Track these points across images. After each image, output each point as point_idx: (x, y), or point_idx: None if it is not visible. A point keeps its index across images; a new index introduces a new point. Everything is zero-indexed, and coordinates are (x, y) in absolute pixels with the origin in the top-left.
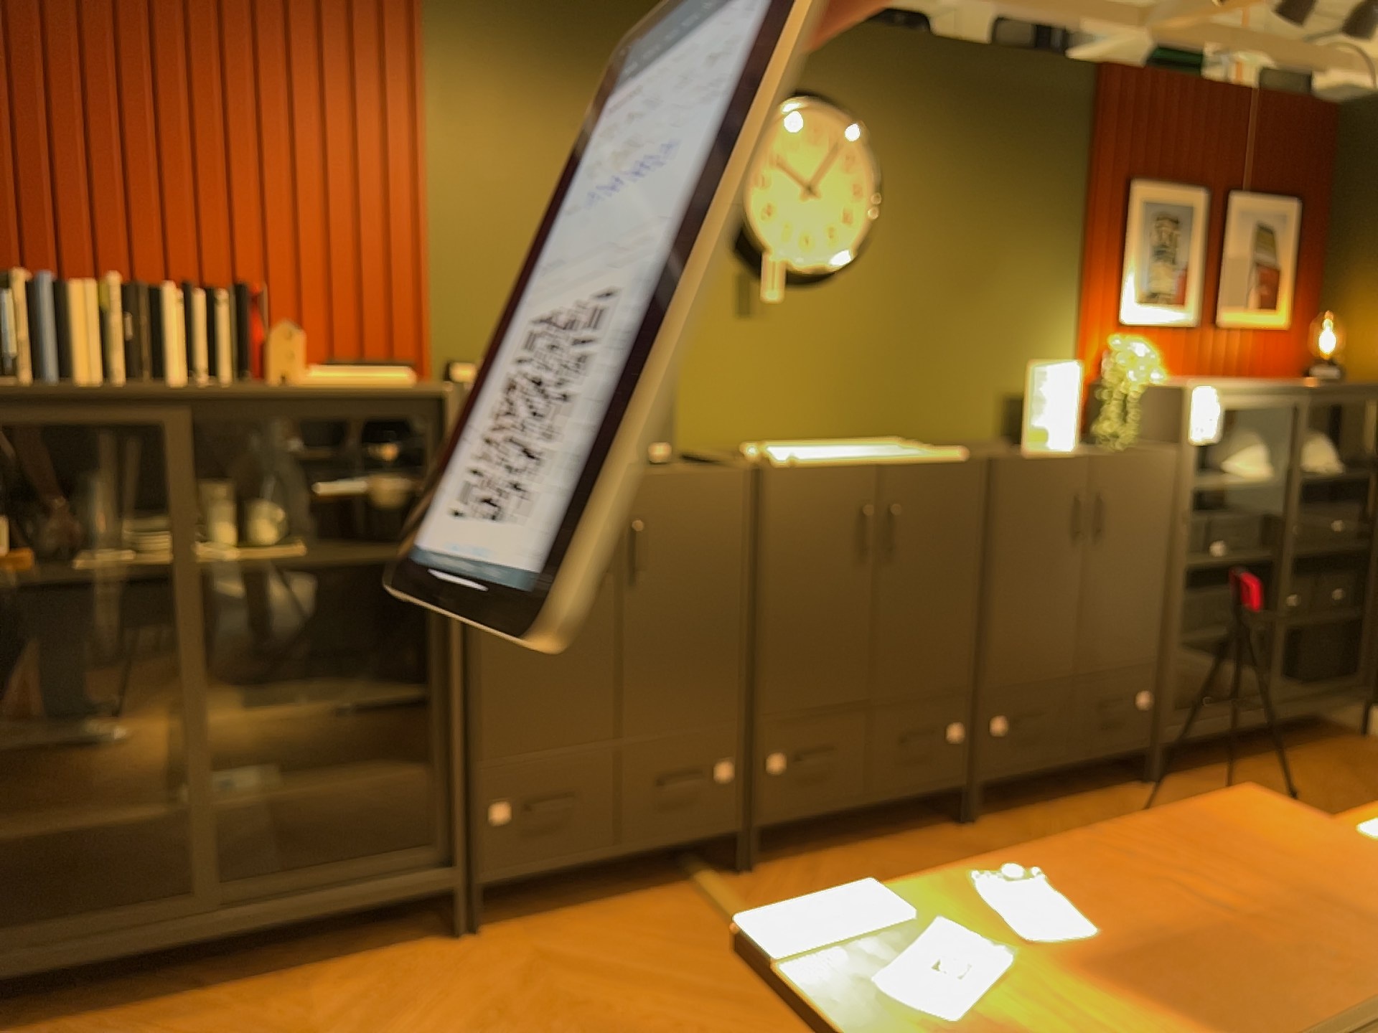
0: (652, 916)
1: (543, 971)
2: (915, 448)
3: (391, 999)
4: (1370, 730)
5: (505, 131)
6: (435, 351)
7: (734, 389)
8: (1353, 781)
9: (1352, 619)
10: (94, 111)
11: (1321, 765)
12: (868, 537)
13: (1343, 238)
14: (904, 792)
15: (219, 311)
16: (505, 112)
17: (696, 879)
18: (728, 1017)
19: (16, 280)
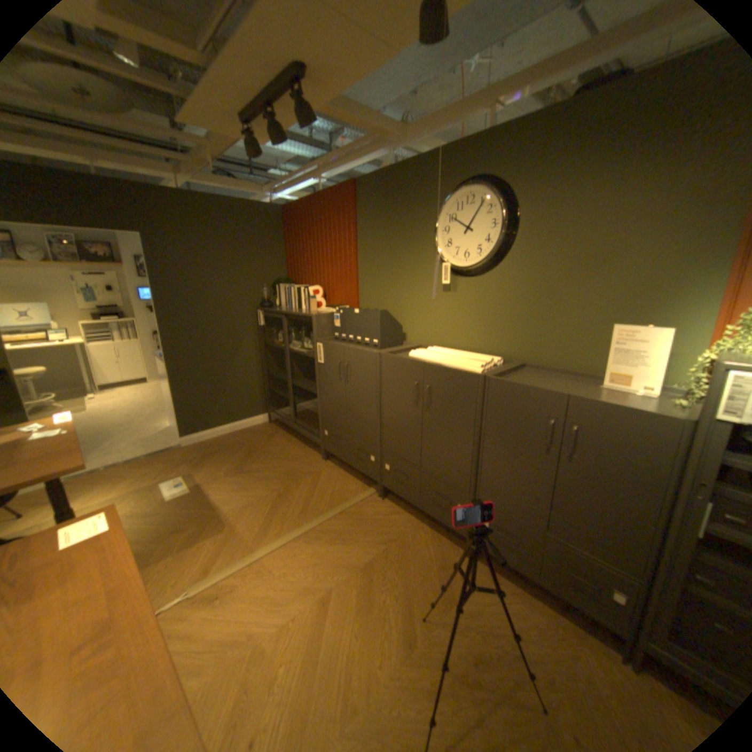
0: (348, 486)
1: (314, 475)
2: (481, 362)
3: (297, 459)
4: None
5: (374, 231)
6: (361, 303)
7: (441, 322)
8: None
9: None
10: (310, 248)
11: None
12: (418, 395)
13: None
14: (436, 516)
15: (307, 294)
16: (374, 225)
17: (372, 488)
18: (299, 510)
19: (286, 288)
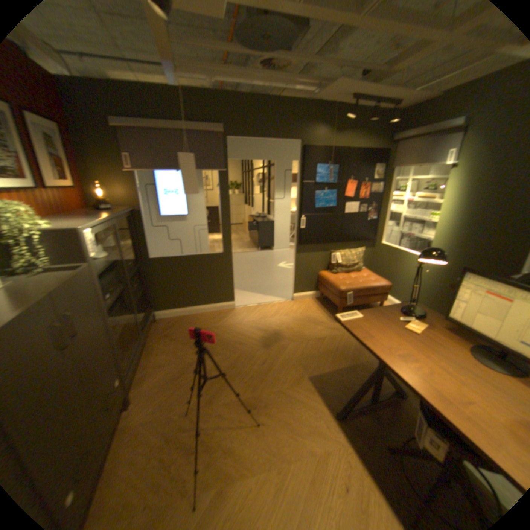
0: None
1: None
2: None
3: None
4: (153, 319)
5: None
6: None
7: None
8: (173, 343)
9: (142, 291)
10: None
11: (159, 343)
12: None
13: (80, 145)
14: None
15: None
16: None
17: None
18: None
19: None
